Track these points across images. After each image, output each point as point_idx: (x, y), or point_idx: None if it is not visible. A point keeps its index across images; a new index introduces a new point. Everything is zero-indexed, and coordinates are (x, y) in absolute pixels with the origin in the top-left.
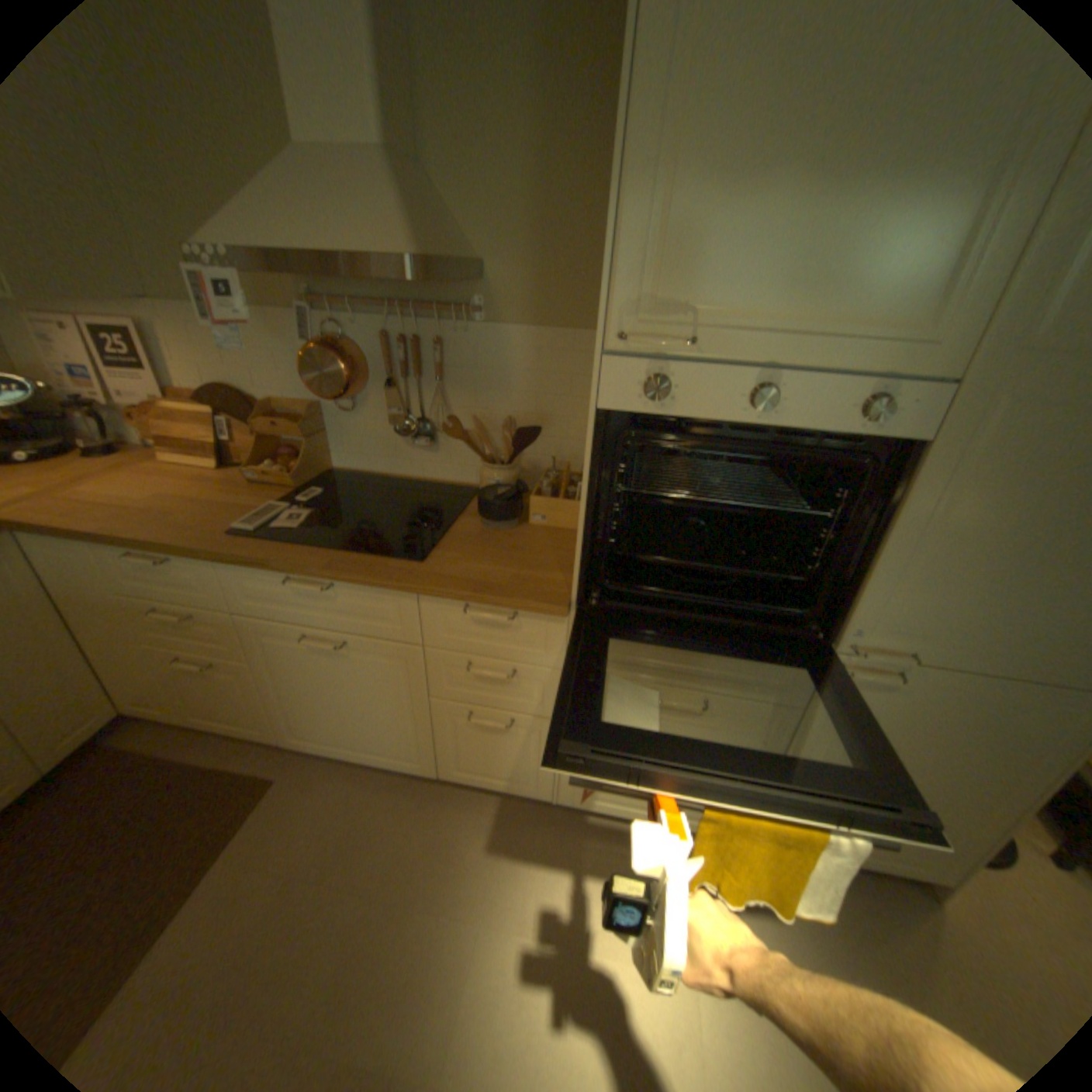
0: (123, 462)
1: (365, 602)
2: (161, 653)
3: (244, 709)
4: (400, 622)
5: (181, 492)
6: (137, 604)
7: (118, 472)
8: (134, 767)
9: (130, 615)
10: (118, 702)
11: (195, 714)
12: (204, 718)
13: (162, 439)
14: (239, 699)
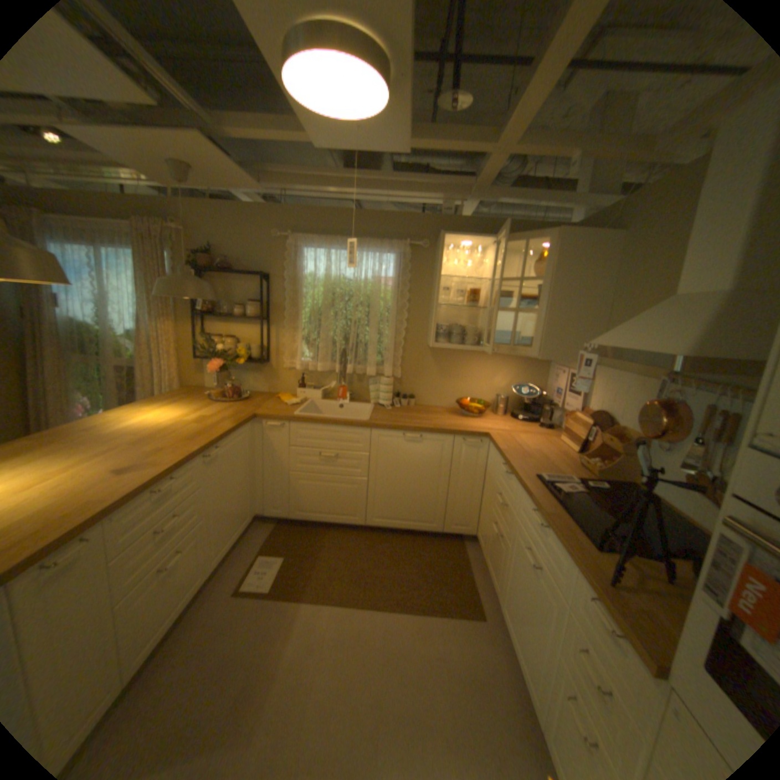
0: (549, 434)
1: (558, 551)
2: (495, 517)
3: (501, 571)
4: (567, 579)
5: (549, 453)
6: (499, 488)
7: (541, 436)
8: (462, 559)
9: (496, 492)
10: (478, 529)
11: (490, 558)
12: (491, 563)
13: (568, 430)
14: (502, 564)
